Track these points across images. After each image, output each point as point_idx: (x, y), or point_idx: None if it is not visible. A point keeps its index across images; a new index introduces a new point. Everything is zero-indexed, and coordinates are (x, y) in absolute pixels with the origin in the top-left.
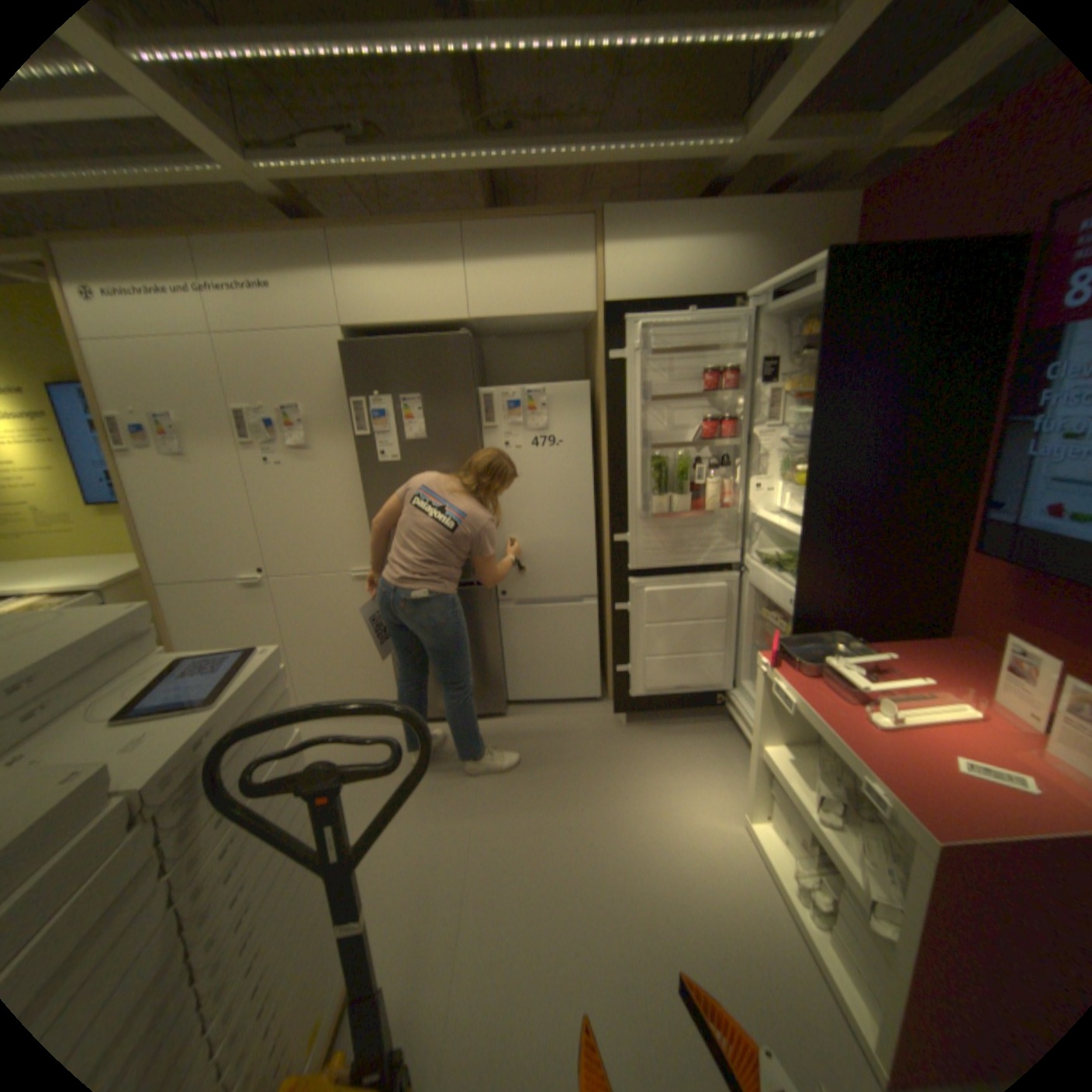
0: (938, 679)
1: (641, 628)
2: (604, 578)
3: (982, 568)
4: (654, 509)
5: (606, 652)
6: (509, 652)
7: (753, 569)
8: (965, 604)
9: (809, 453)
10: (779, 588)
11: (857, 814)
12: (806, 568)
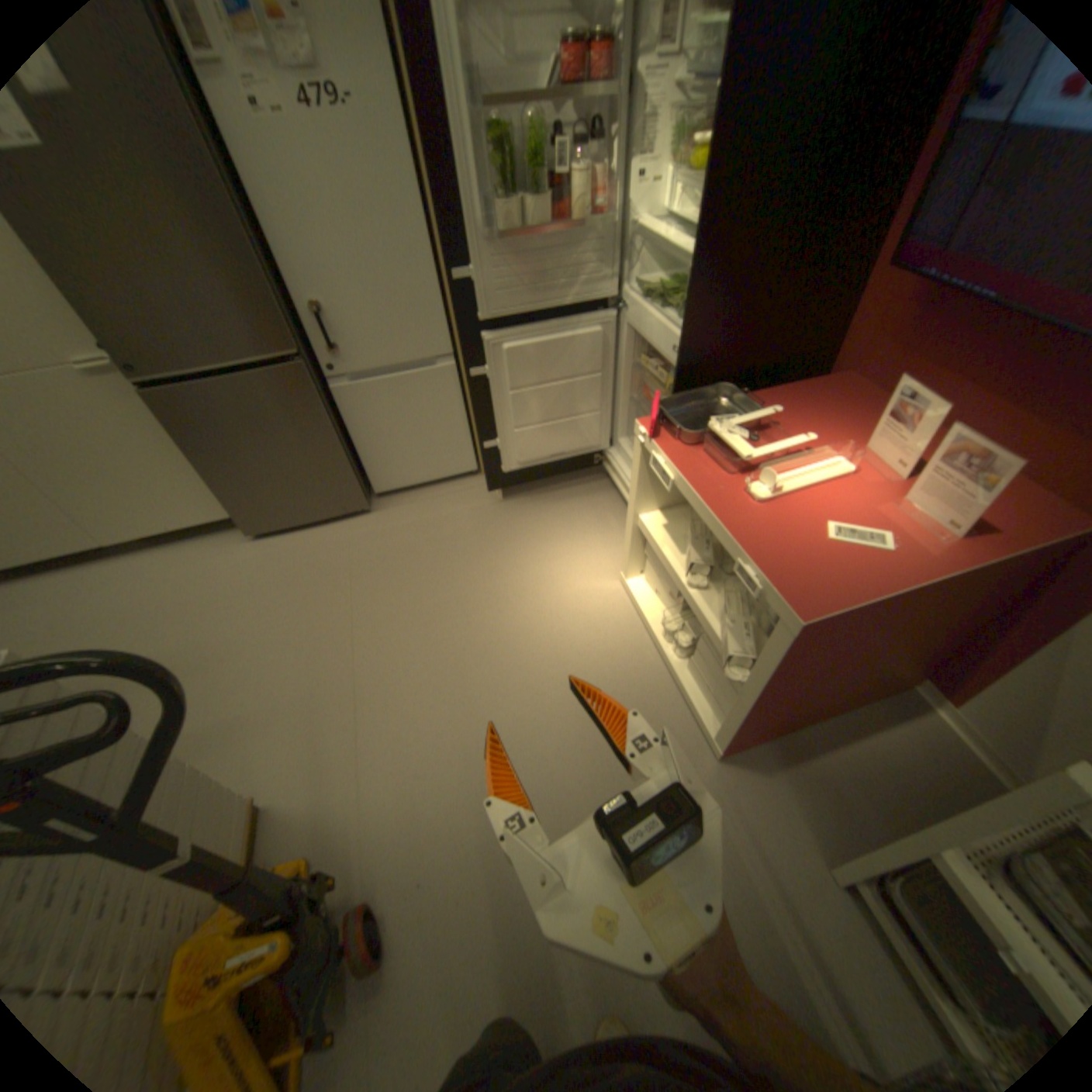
0: (817, 429)
1: (505, 396)
2: (453, 333)
3: (885, 283)
4: (502, 222)
5: (471, 424)
6: (354, 442)
7: (632, 304)
8: (855, 330)
9: (712, 109)
10: (661, 330)
11: (720, 568)
12: (695, 301)
